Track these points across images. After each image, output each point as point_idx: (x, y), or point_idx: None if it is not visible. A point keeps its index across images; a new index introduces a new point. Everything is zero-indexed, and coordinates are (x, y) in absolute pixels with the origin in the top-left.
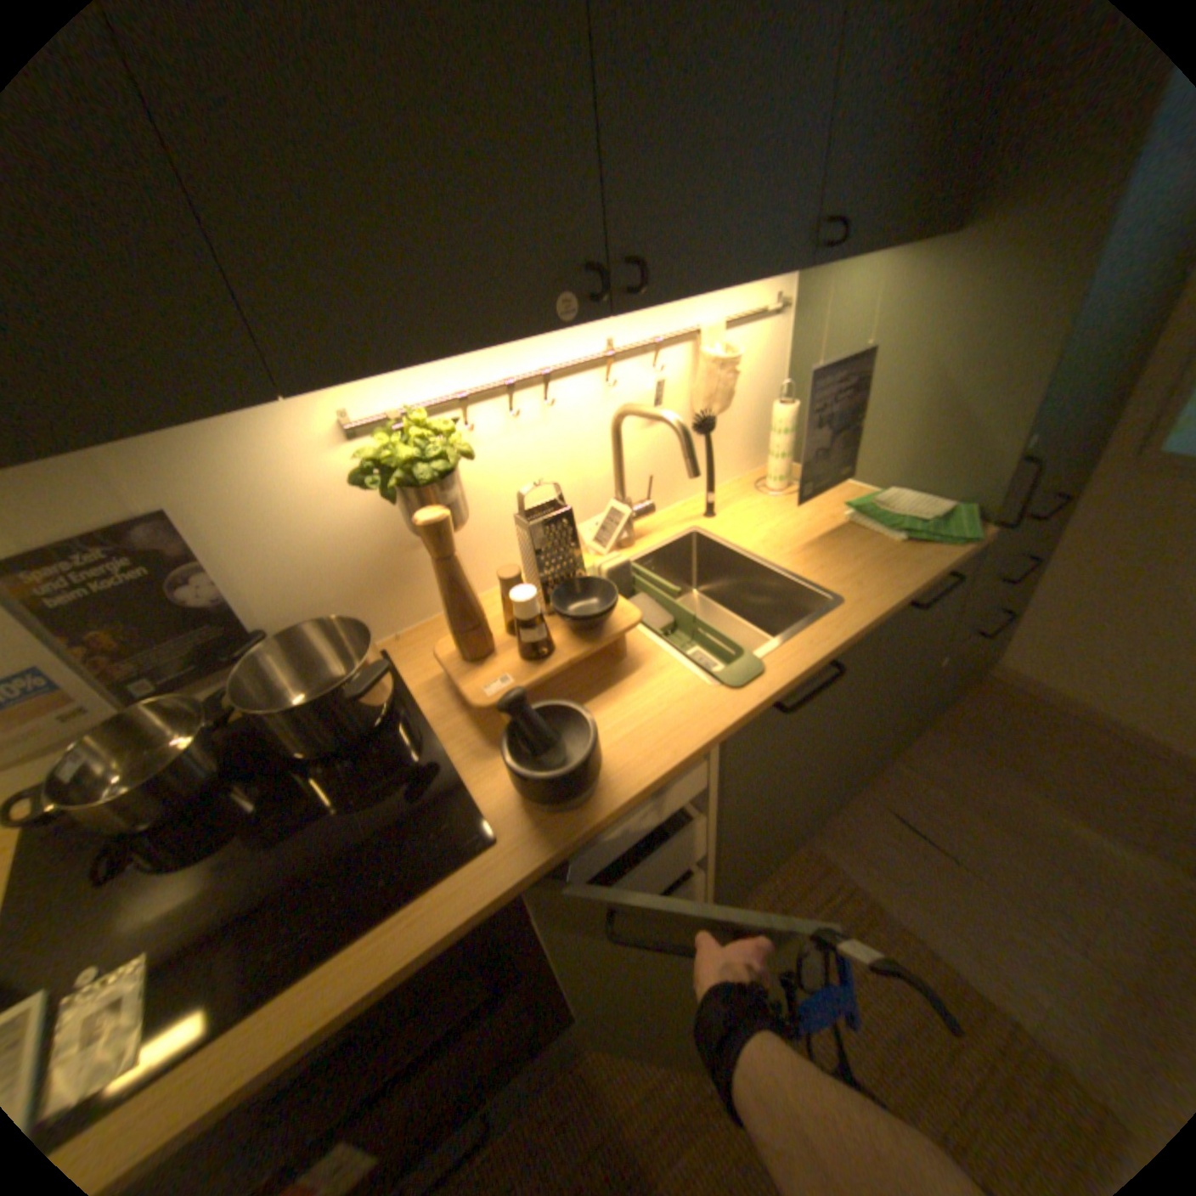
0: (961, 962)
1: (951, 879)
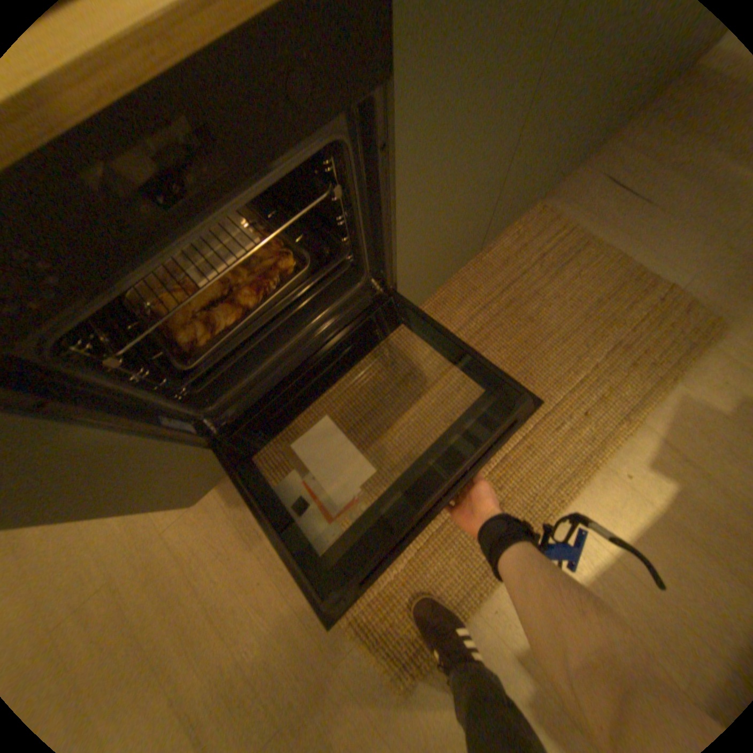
0: (640, 258)
1: (641, 213)
